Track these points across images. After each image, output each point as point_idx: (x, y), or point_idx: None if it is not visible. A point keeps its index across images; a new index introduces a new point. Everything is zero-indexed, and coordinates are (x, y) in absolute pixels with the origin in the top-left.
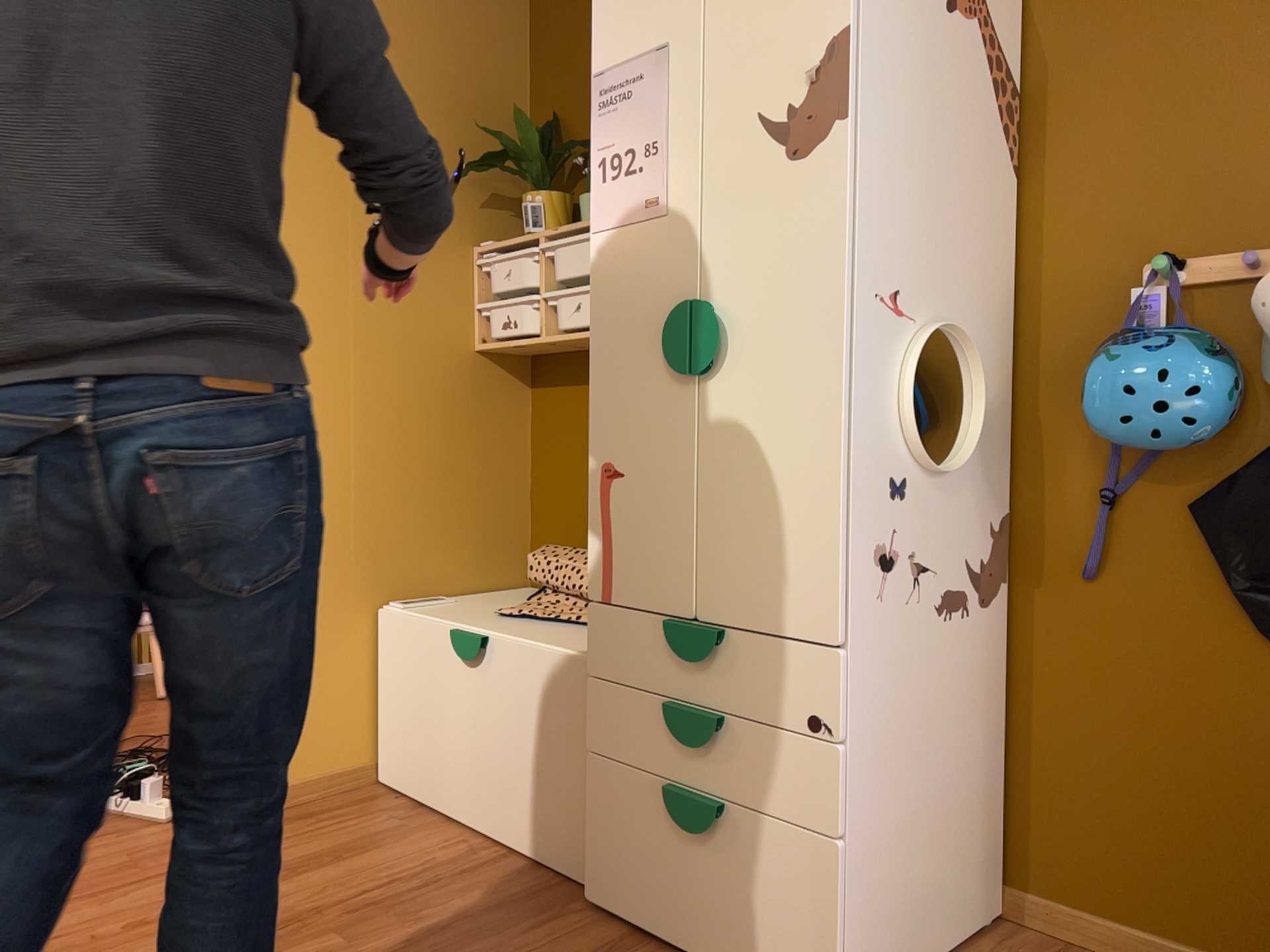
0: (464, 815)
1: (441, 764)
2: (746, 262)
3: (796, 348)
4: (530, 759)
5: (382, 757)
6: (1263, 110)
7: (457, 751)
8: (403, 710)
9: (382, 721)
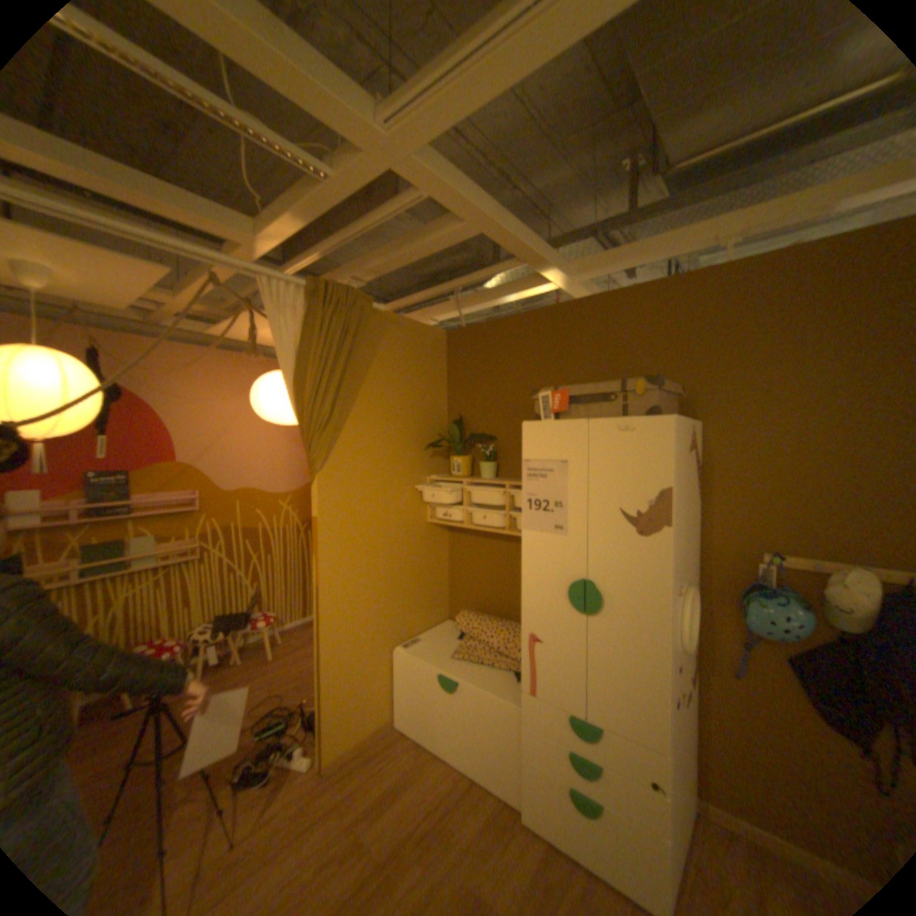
0: (446, 758)
1: (432, 731)
2: (613, 572)
3: (643, 619)
4: (484, 744)
5: (397, 718)
6: (822, 502)
7: (441, 728)
8: (410, 701)
9: (397, 702)
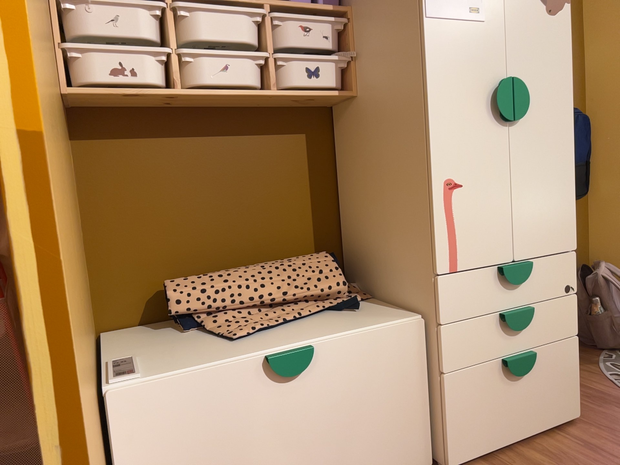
0: None
1: None
2: (530, 62)
3: (554, 111)
4: (369, 417)
5: None
6: None
7: None
8: None
9: None
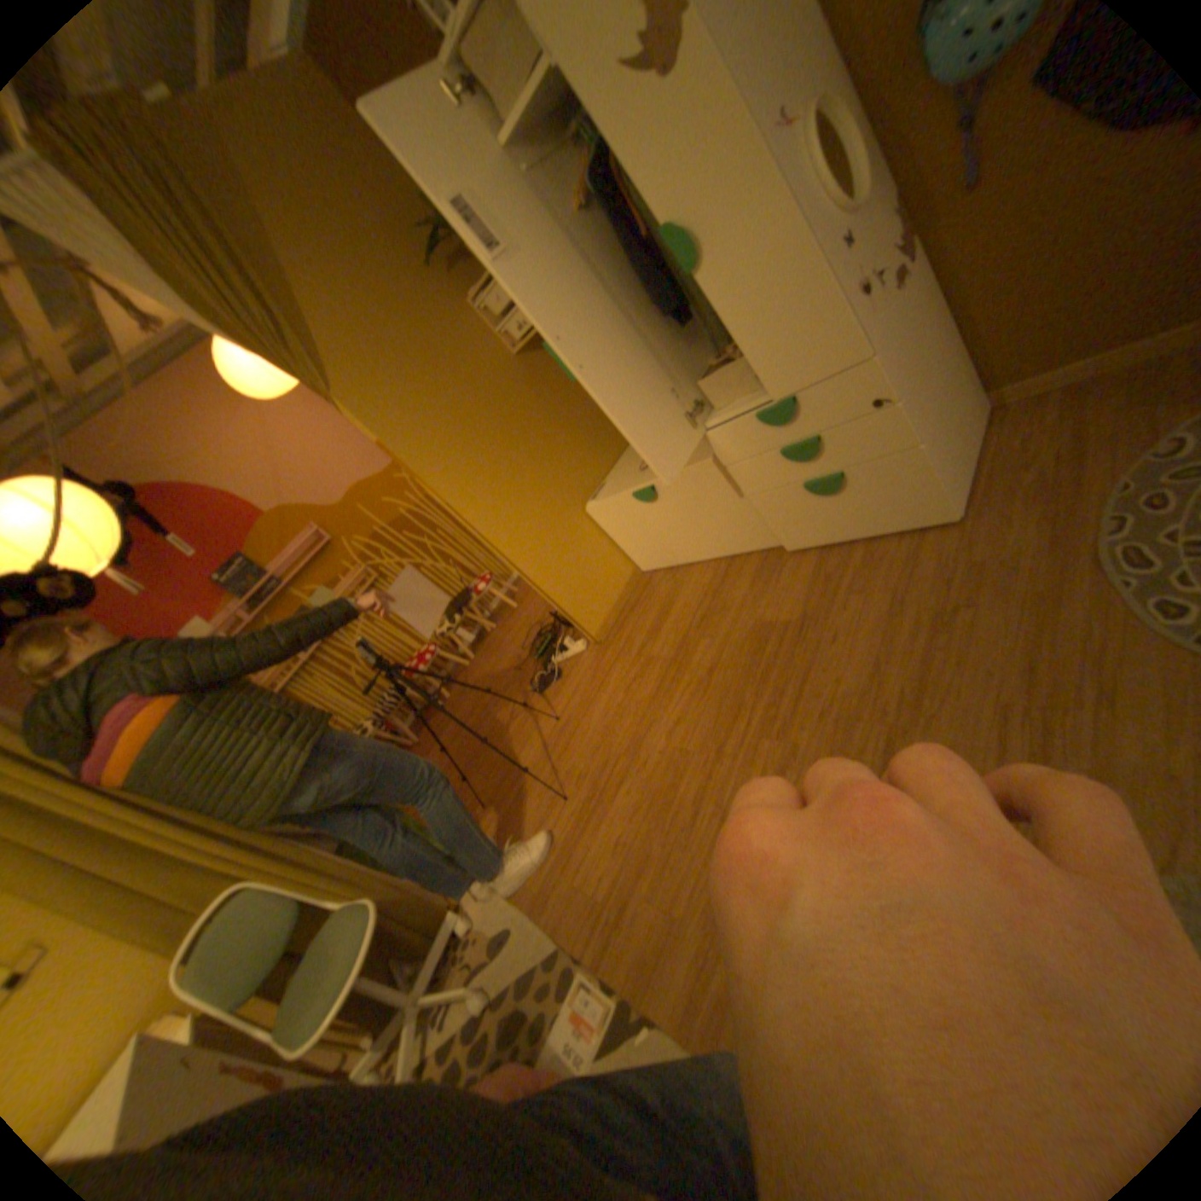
0: (698, 556)
1: (670, 546)
2: (677, 176)
3: (747, 206)
4: (715, 515)
5: (638, 561)
6: None
7: (674, 536)
8: (634, 538)
9: (626, 548)
